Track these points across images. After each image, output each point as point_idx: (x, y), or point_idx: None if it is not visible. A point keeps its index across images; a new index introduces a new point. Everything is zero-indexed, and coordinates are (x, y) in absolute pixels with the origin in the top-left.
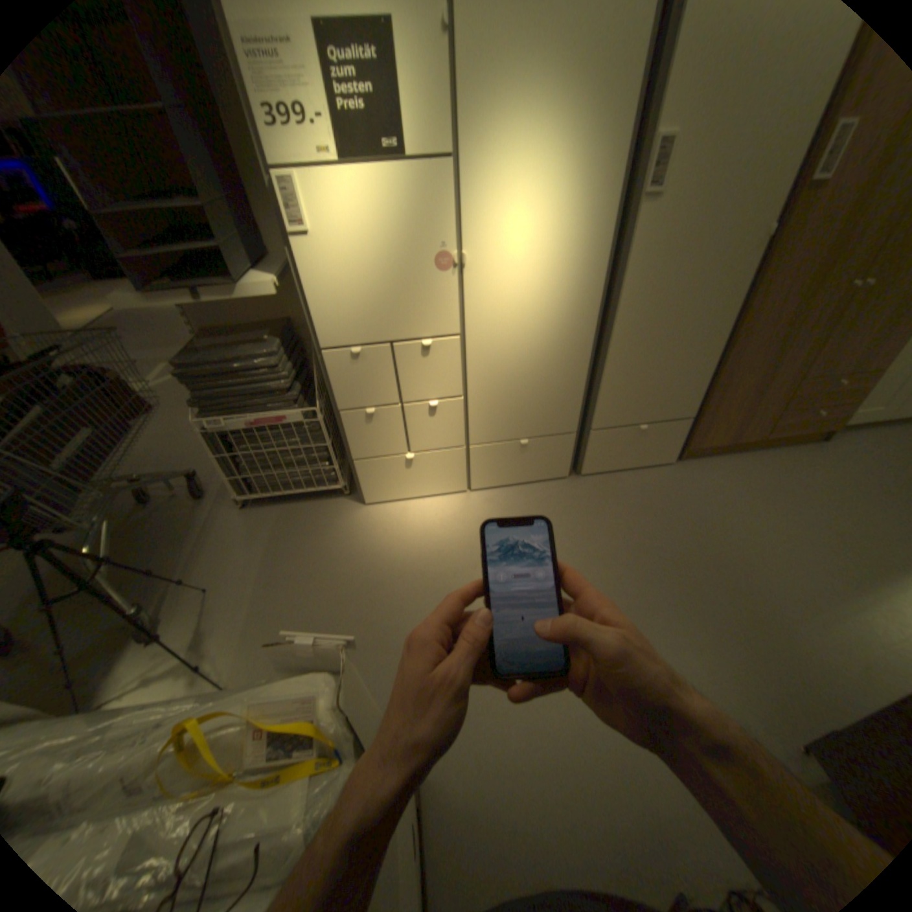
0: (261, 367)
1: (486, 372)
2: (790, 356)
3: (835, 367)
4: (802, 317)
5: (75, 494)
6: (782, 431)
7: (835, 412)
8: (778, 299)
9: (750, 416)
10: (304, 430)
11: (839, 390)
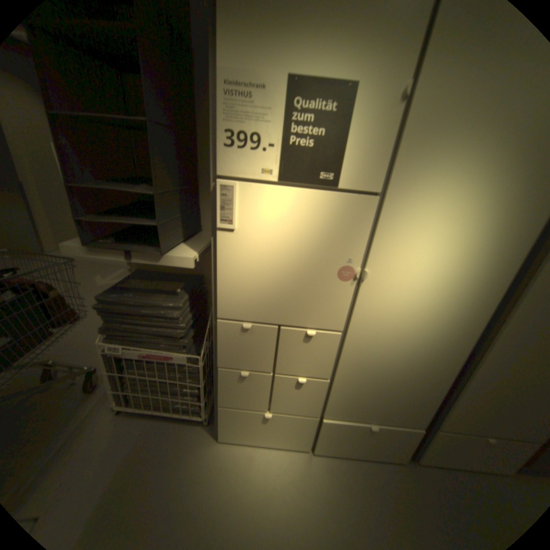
0: (165, 316)
1: (357, 365)
2: None
3: None
4: None
5: None
6: None
7: None
8: None
9: None
10: (185, 369)
11: None
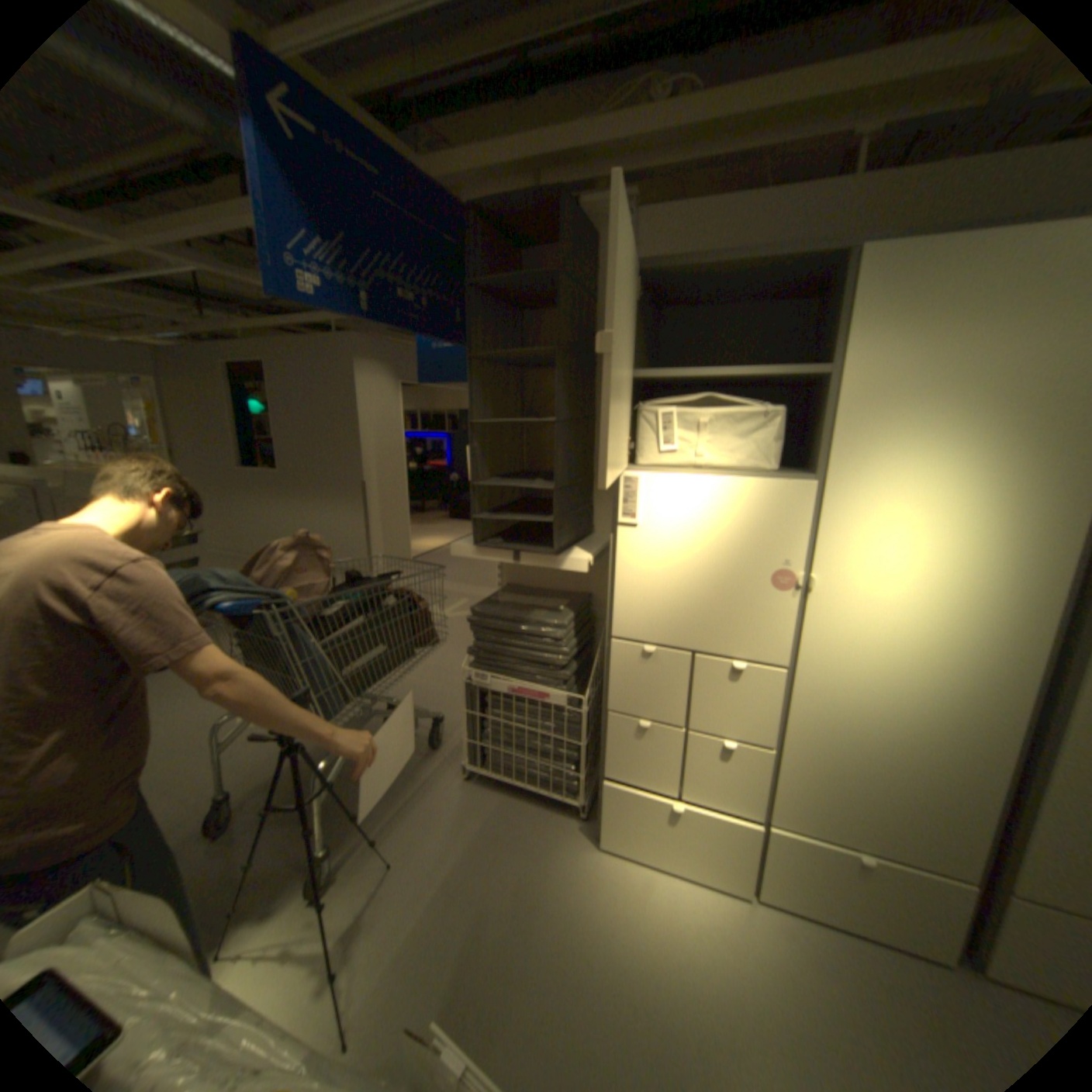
0: (545, 637)
1: (818, 729)
2: None
3: None
4: None
5: (343, 706)
6: None
7: None
8: None
9: None
10: (562, 718)
11: None
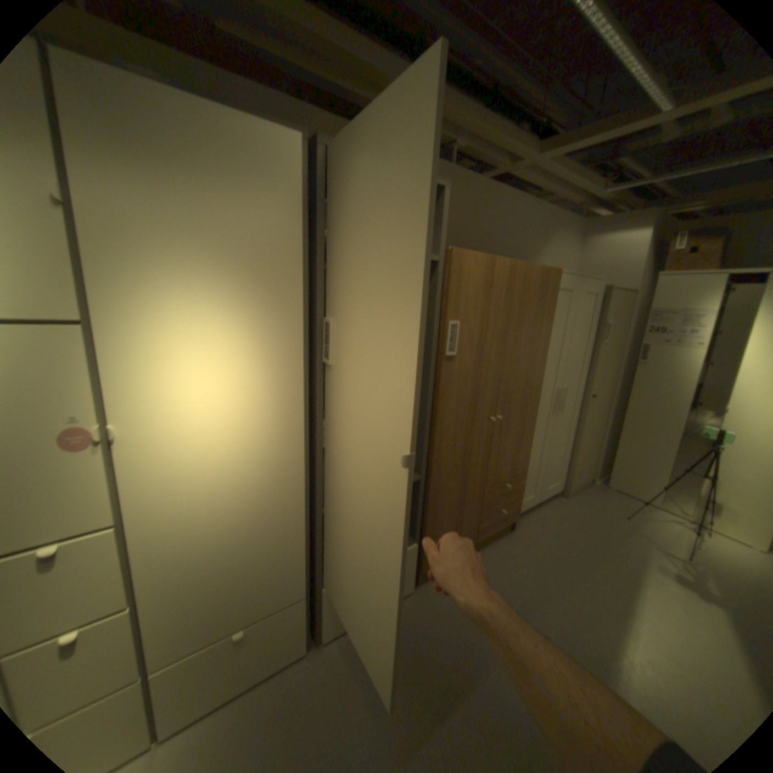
0: None
1: (165, 563)
2: (471, 475)
3: (500, 477)
4: (469, 446)
5: None
6: (484, 534)
7: (511, 509)
8: (450, 435)
9: (459, 528)
10: None
11: (507, 493)
